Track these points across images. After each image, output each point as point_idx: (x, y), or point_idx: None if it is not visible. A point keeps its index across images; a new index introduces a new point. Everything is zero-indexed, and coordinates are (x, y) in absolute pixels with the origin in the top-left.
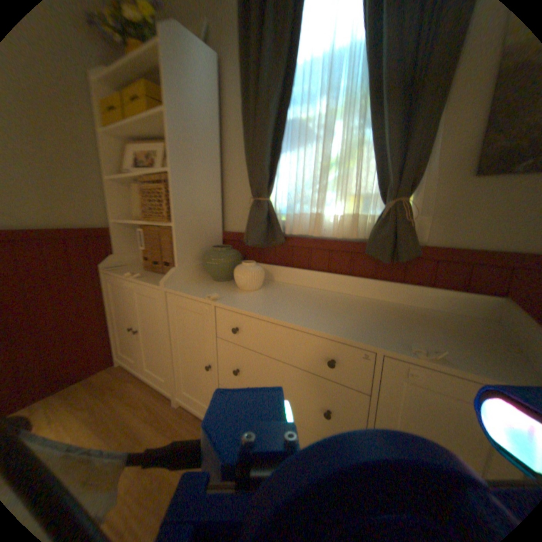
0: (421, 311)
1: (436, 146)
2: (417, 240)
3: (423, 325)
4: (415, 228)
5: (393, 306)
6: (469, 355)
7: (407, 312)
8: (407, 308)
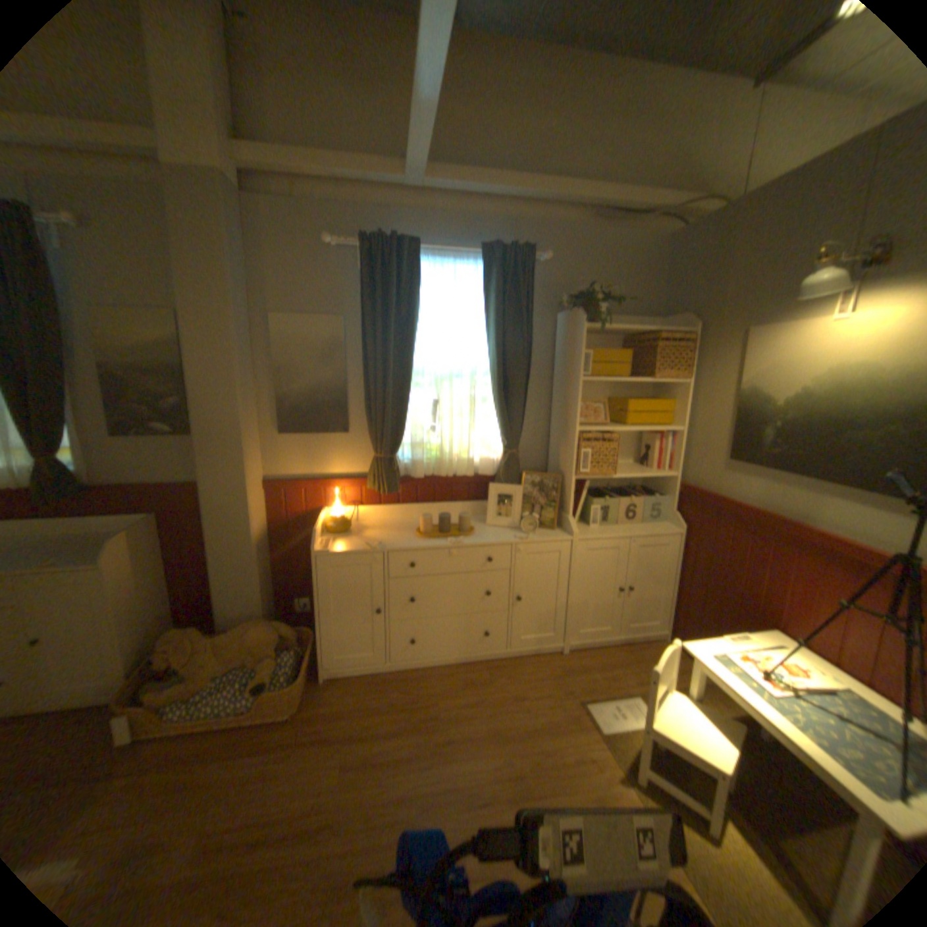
0: (93, 537)
1: (69, 417)
2: (71, 486)
3: (74, 548)
4: (68, 477)
5: (71, 538)
6: (77, 559)
7: (76, 541)
8: (82, 537)
